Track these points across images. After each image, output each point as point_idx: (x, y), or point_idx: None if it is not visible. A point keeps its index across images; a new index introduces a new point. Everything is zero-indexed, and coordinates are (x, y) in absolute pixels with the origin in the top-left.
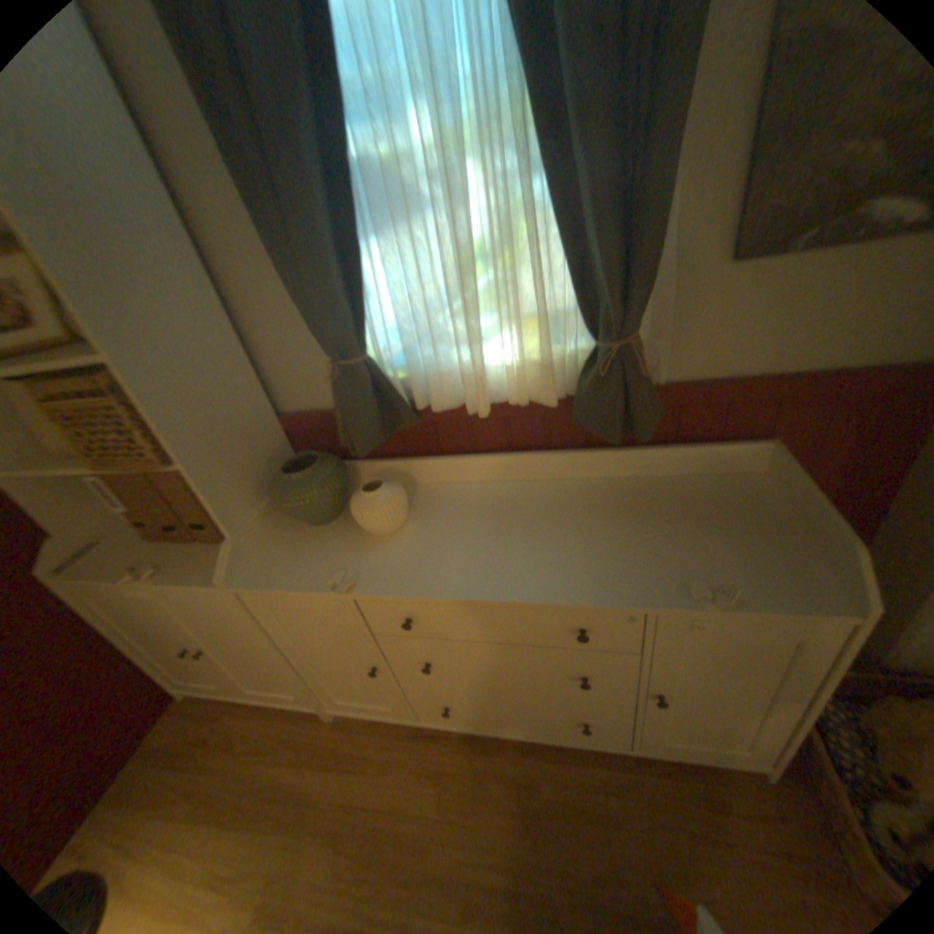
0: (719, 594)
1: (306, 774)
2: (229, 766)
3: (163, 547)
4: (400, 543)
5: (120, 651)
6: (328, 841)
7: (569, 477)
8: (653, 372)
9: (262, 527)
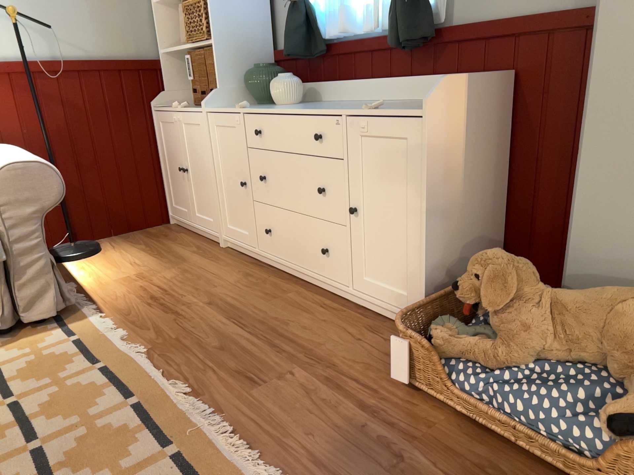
0: (372, 108)
1: (194, 256)
2: (169, 244)
3: (198, 107)
4: (279, 107)
5: (162, 173)
6: (181, 271)
7: (391, 101)
8: (438, 20)
9: (235, 98)
